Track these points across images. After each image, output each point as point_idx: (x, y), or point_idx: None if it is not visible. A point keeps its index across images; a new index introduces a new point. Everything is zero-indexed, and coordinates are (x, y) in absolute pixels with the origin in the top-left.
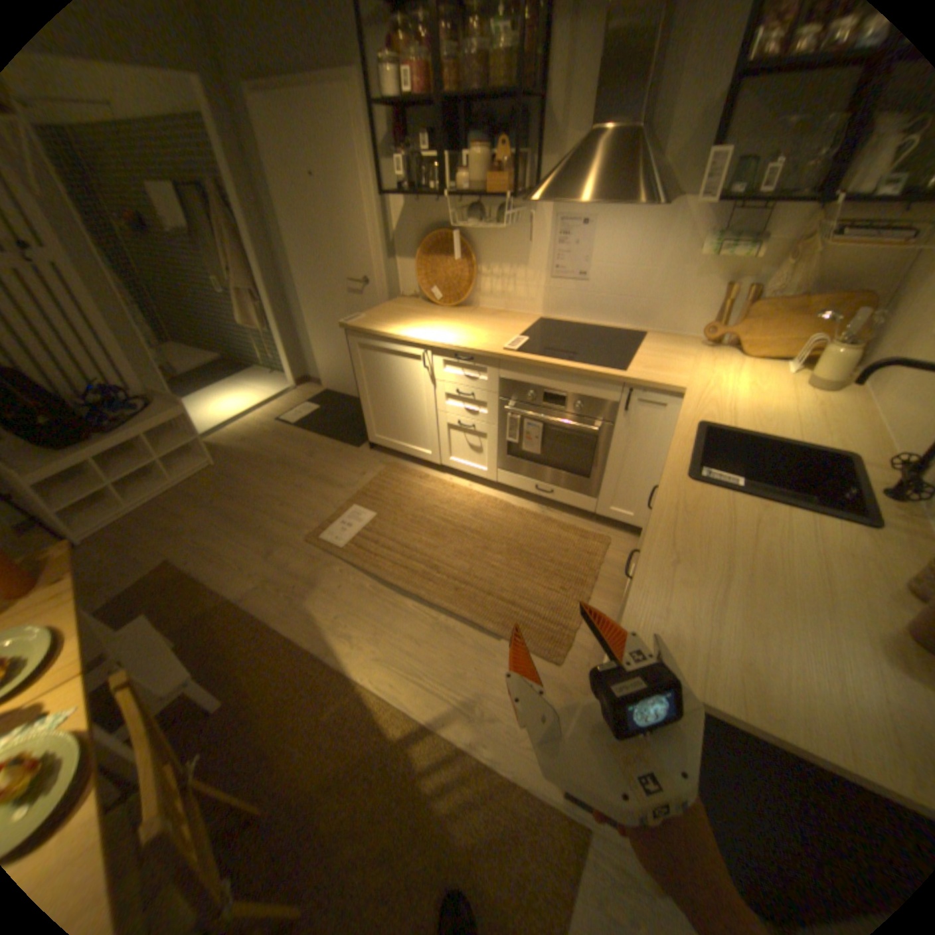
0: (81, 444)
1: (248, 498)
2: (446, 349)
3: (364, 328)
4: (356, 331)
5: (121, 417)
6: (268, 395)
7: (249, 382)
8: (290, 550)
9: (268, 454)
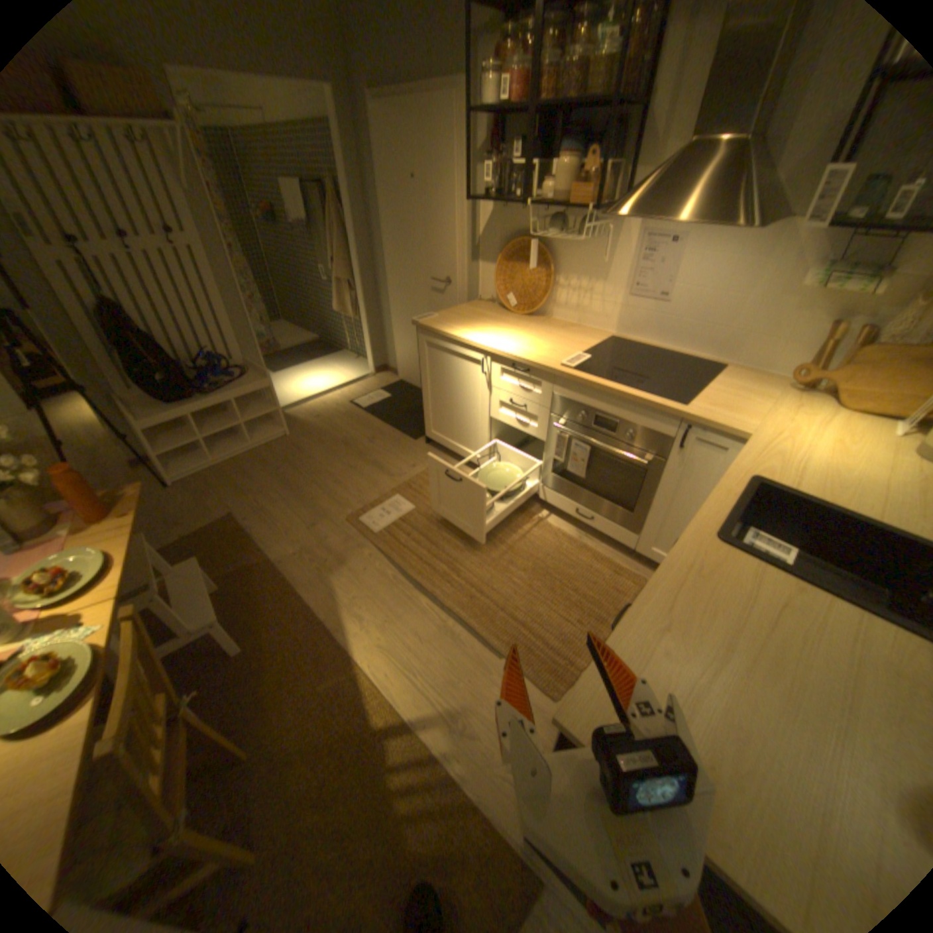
0: (183, 401)
1: (308, 471)
2: (504, 357)
3: (432, 327)
4: (425, 329)
5: (218, 382)
6: (348, 379)
7: (335, 364)
8: (331, 526)
9: (334, 433)
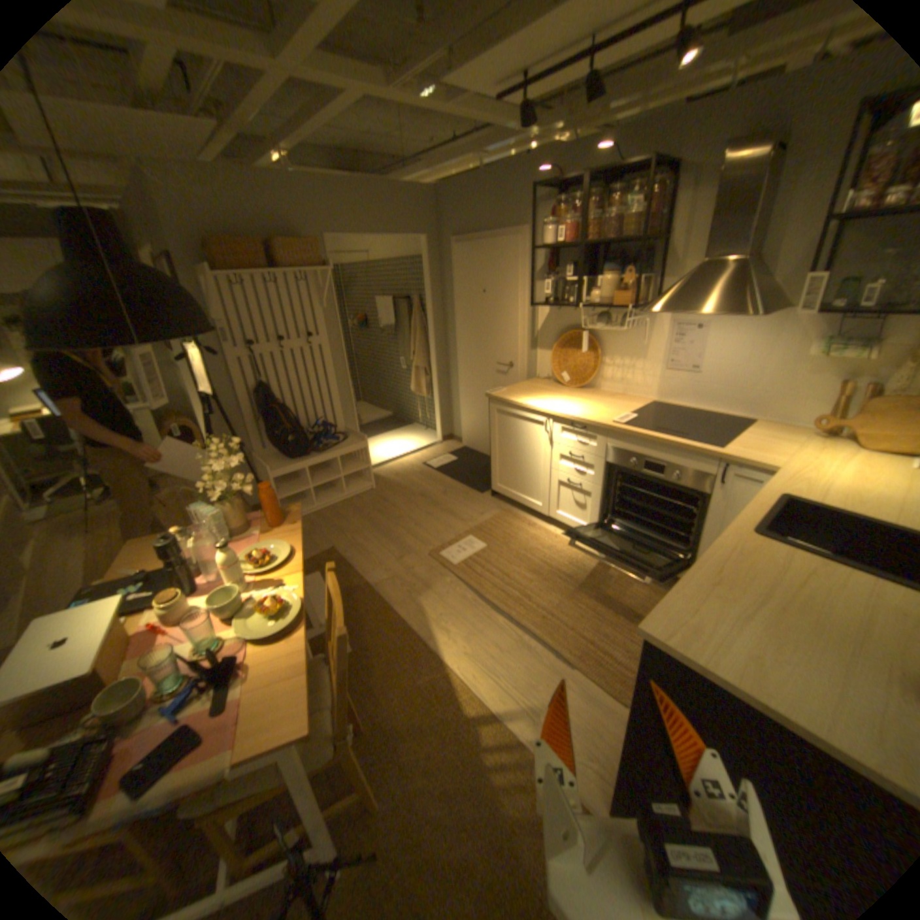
0: (303, 458)
1: (393, 516)
2: (564, 418)
3: (502, 398)
4: (496, 400)
5: (328, 445)
6: (420, 446)
7: (408, 435)
8: (416, 559)
9: (412, 488)
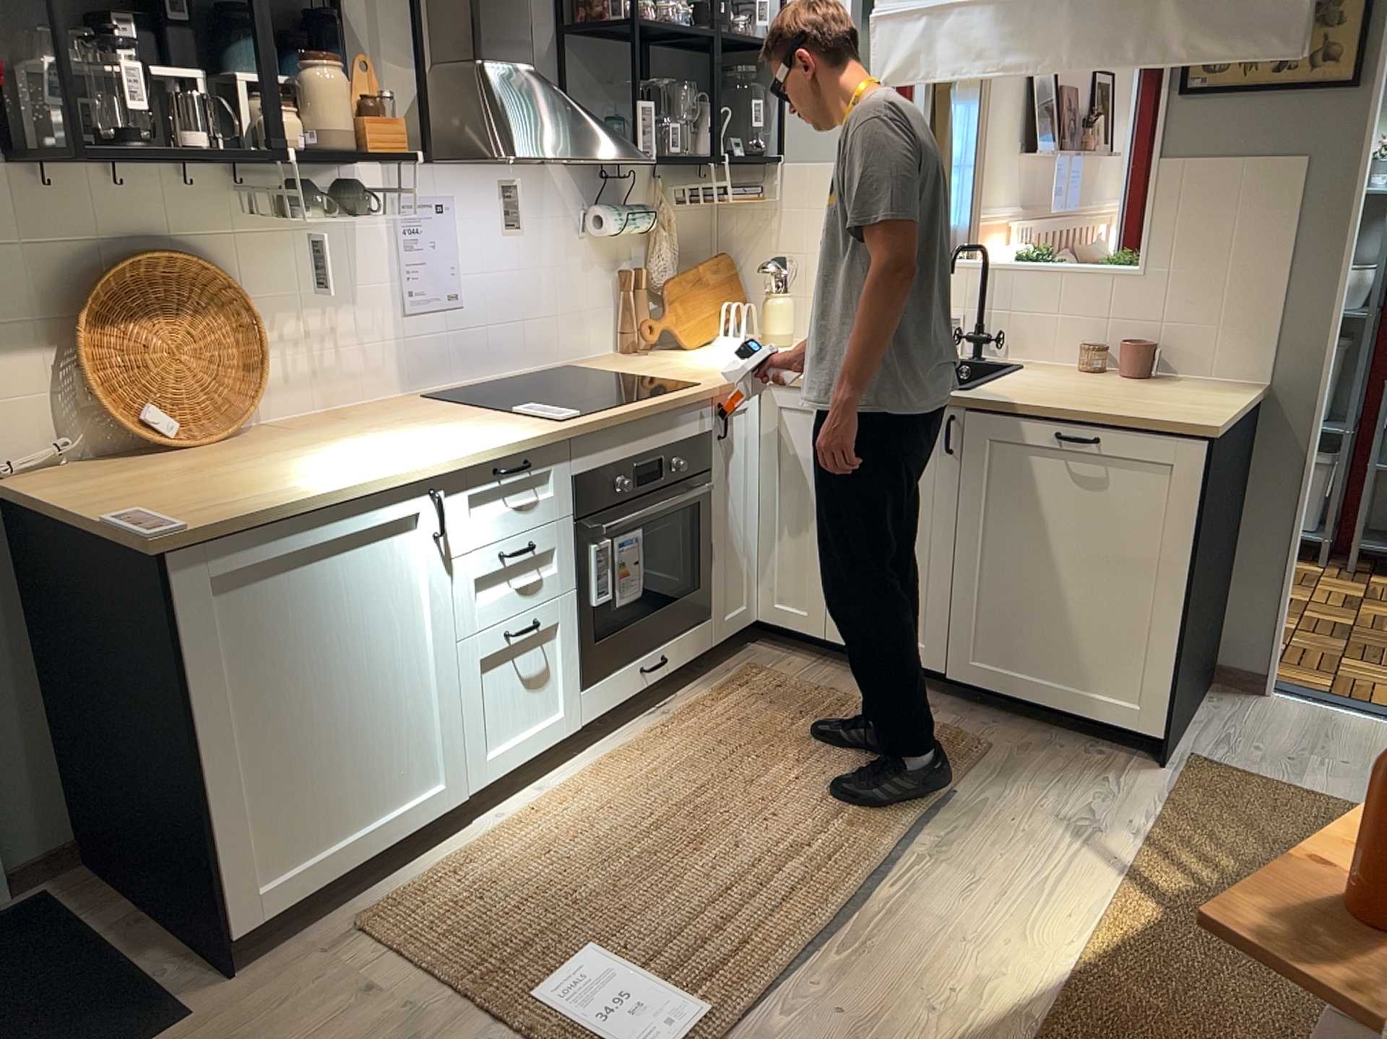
0: None
1: None
2: (477, 465)
3: (248, 513)
4: (205, 541)
5: None
6: None
7: None
8: None
9: None
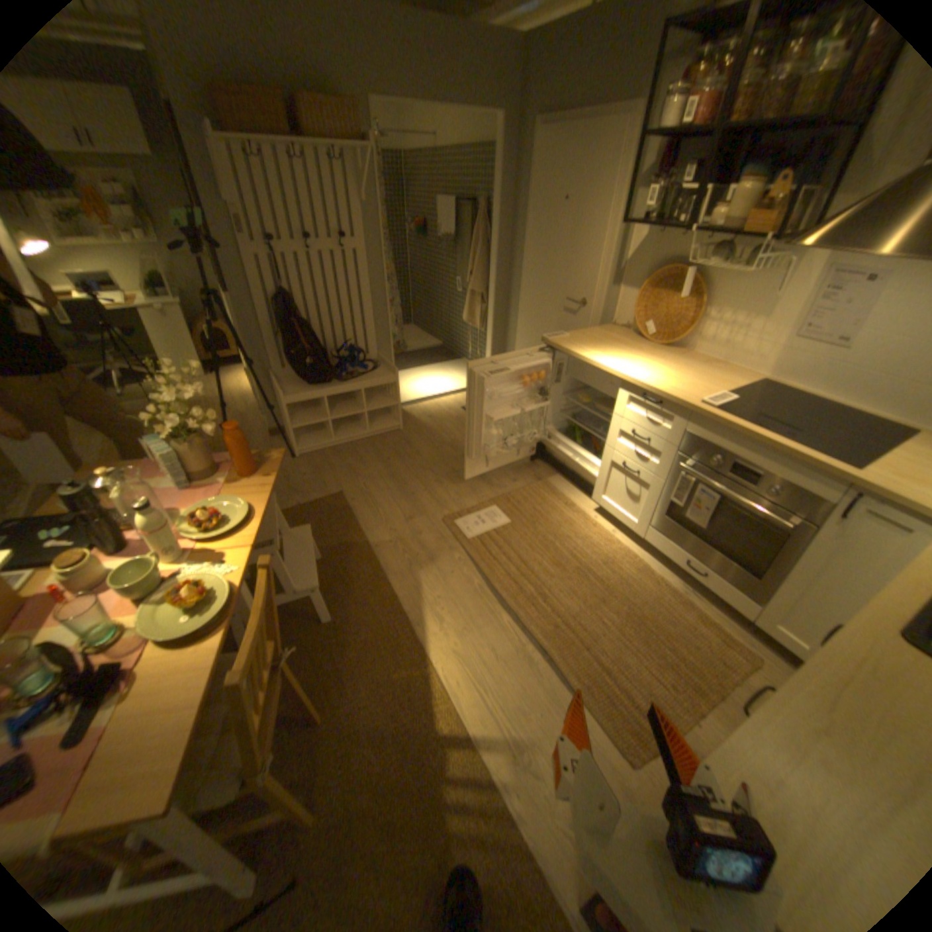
0: (323, 385)
1: (414, 466)
2: (635, 385)
3: (561, 346)
4: (553, 347)
5: (353, 373)
6: (463, 386)
7: (453, 371)
8: (427, 523)
9: (443, 436)
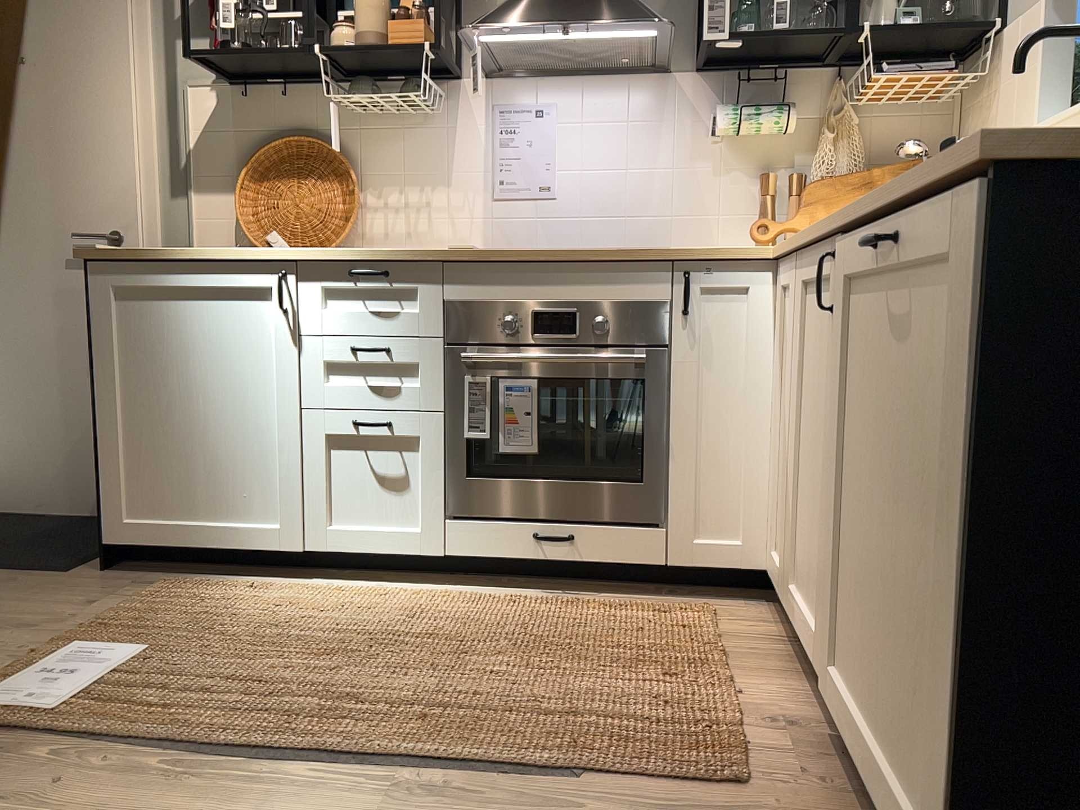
0: None
1: None
2: (329, 262)
3: (136, 249)
4: (113, 262)
5: None
6: None
7: None
8: None
9: None
